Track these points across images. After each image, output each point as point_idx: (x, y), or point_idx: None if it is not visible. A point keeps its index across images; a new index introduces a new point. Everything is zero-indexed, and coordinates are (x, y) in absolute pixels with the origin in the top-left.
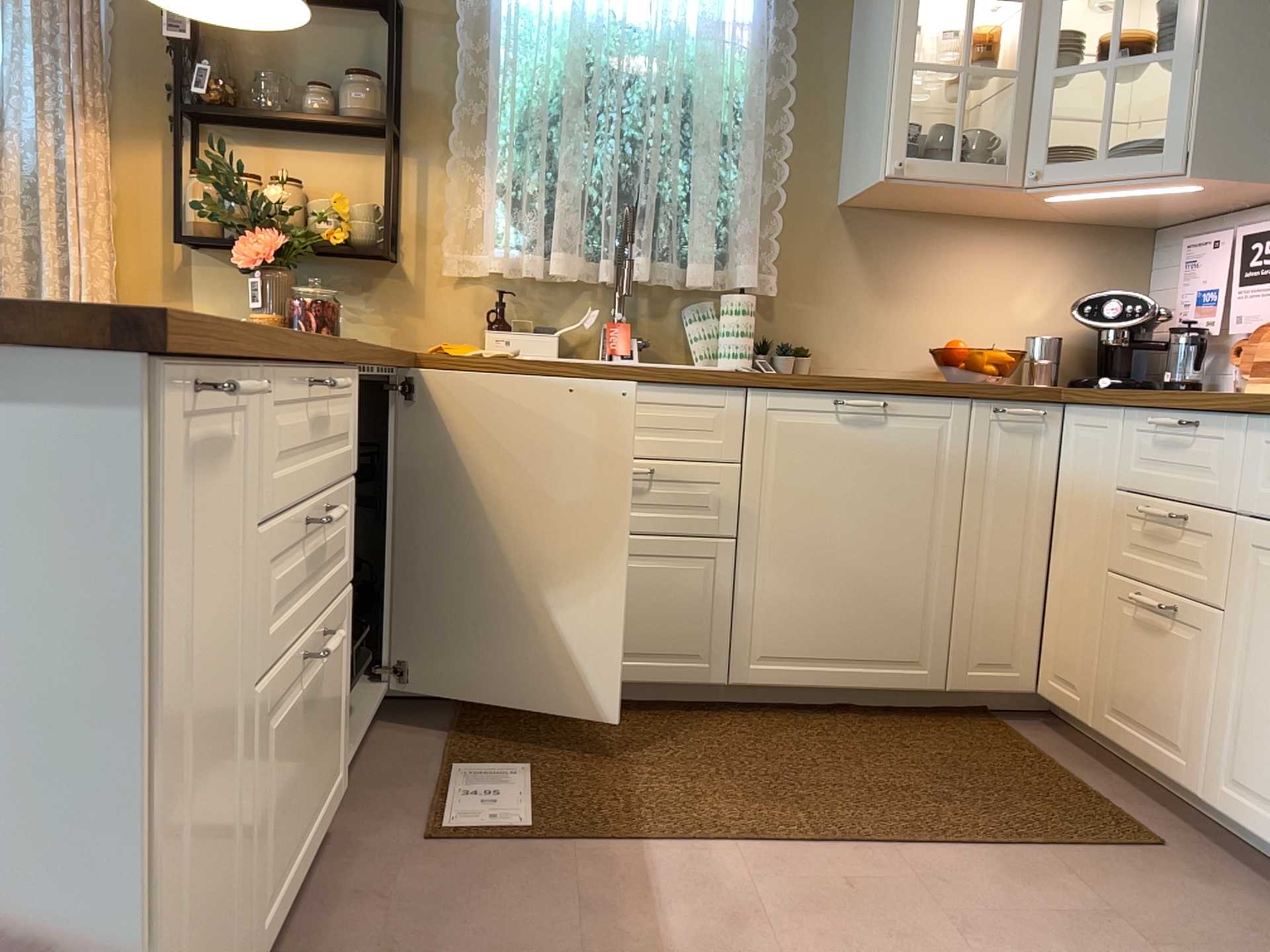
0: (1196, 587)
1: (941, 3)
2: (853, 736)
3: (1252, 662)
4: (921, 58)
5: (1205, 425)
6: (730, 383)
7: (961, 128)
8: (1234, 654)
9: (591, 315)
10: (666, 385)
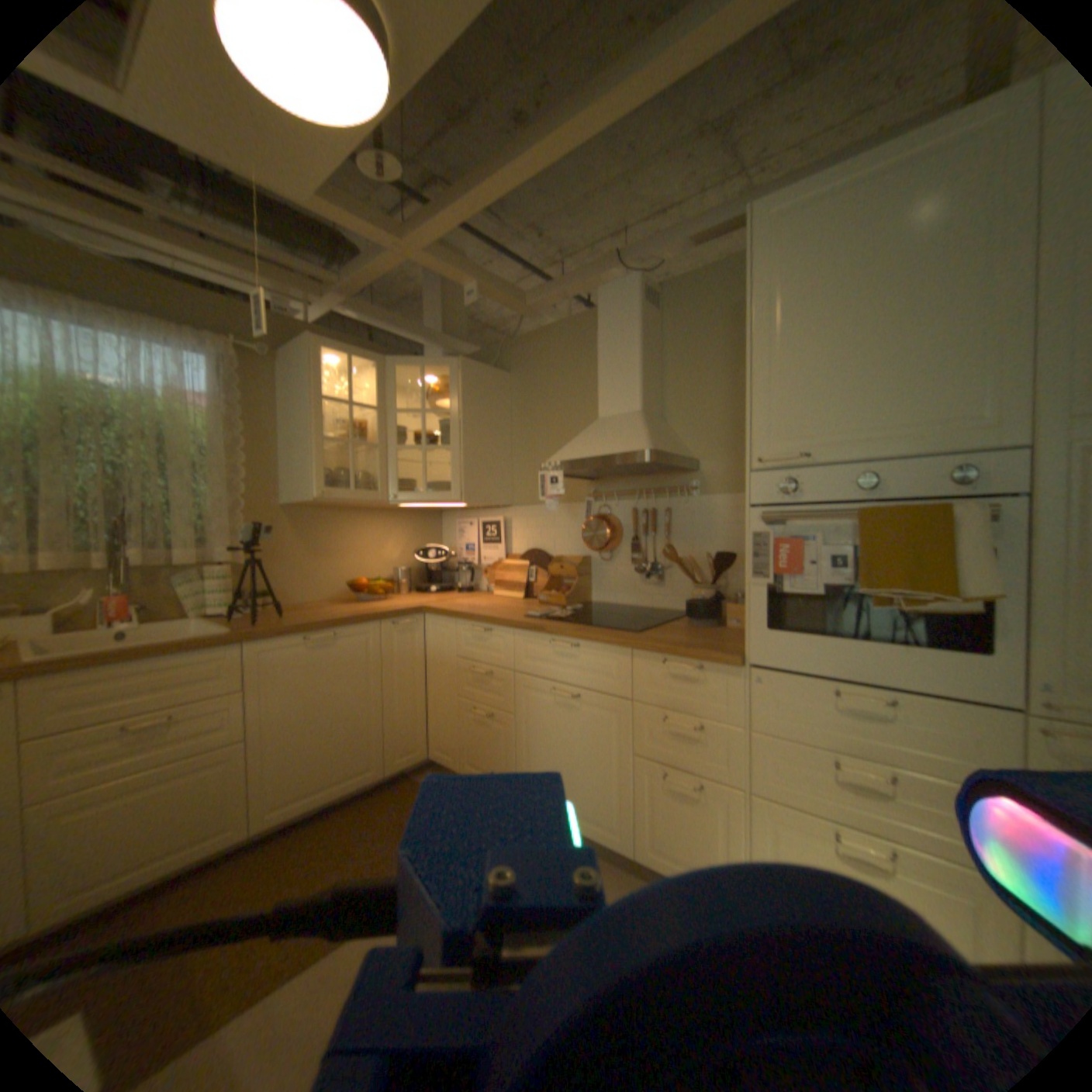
0: (499, 705)
1: (326, 397)
2: (337, 836)
3: (528, 738)
4: (319, 427)
5: (493, 631)
6: (226, 646)
7: (345, 465)
8: (519, 735)
9: (83, 599)
10: (173, 659)
